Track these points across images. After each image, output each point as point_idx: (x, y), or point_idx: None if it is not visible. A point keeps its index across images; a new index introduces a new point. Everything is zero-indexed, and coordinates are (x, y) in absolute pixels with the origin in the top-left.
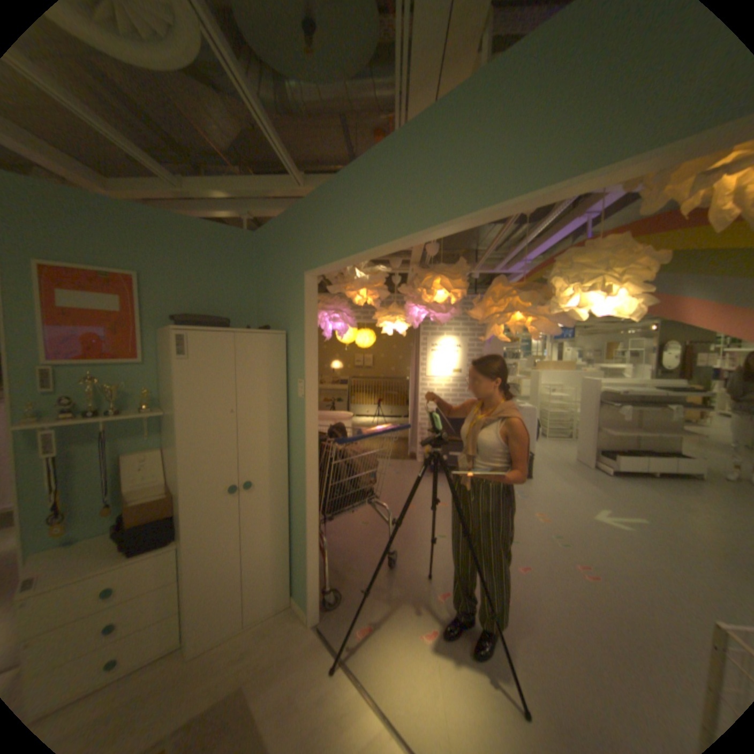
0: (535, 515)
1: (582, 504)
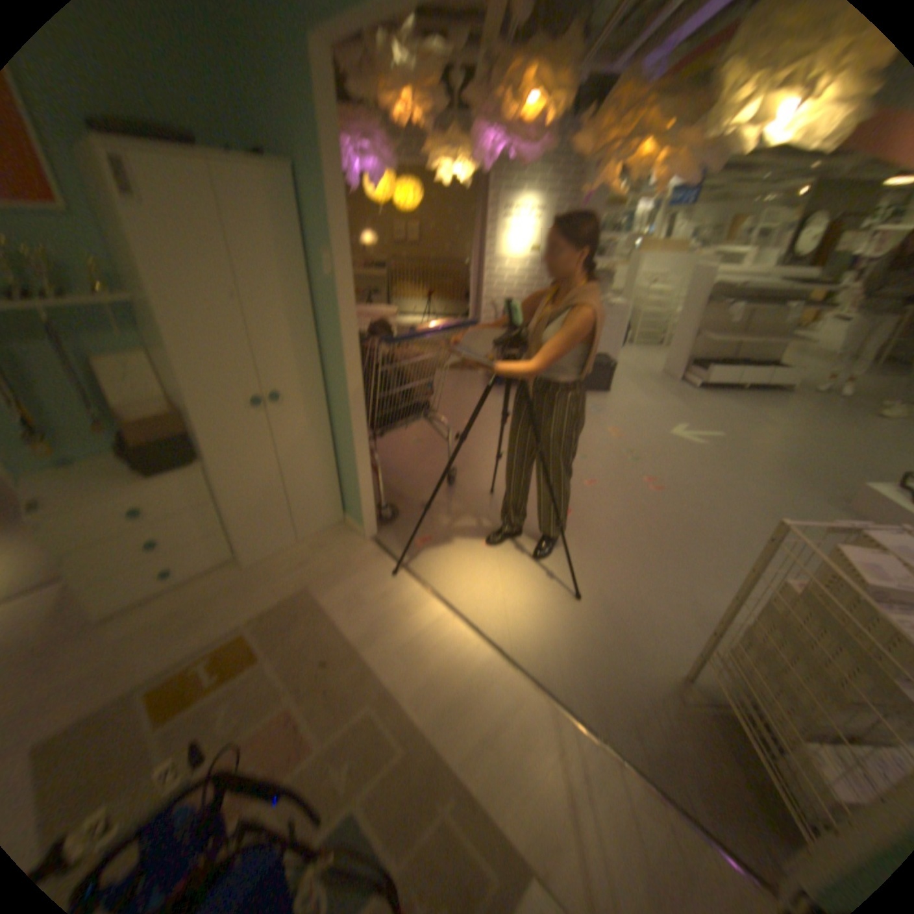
0: (606, 432)
1: (657, 420)
